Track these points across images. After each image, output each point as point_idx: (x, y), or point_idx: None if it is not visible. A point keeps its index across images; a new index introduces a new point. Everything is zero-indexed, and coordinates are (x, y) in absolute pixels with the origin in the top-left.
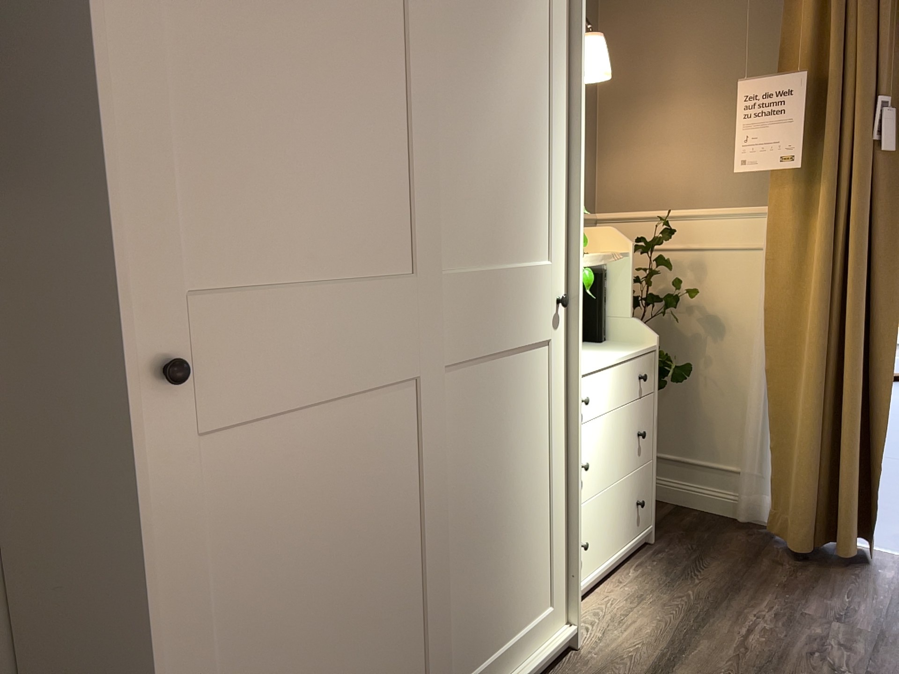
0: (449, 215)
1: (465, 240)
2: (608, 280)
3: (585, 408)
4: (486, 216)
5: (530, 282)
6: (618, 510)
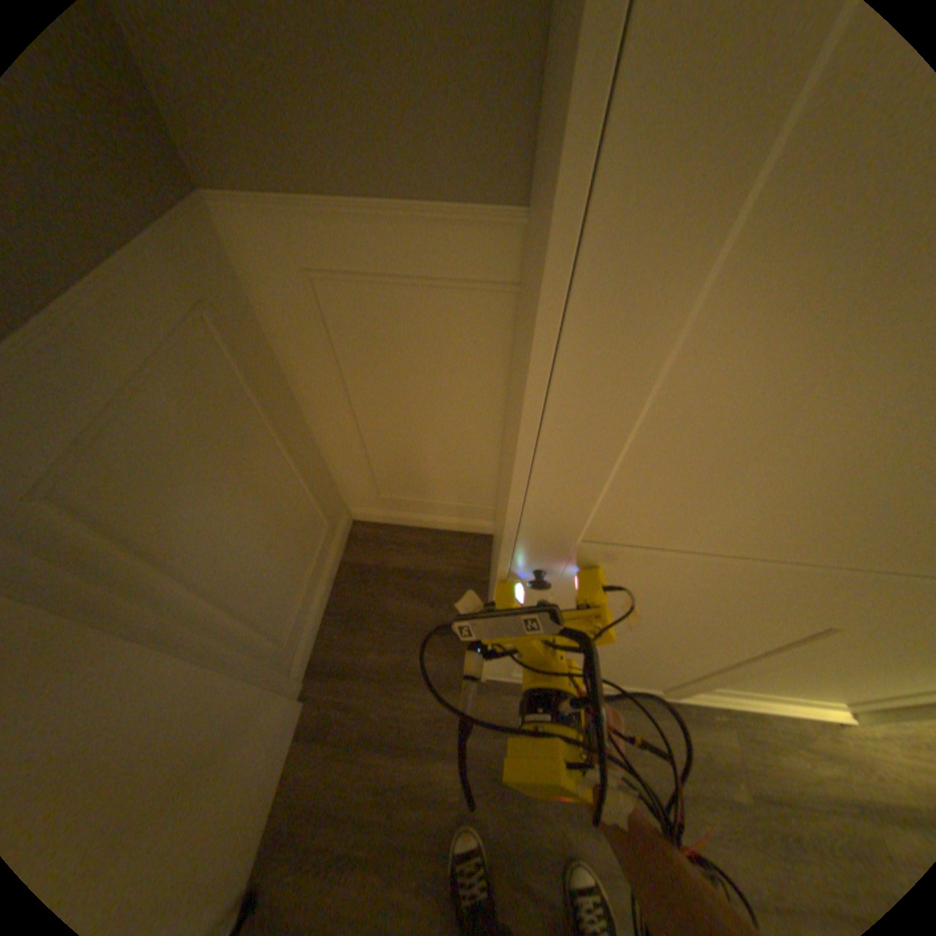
0: None
1: None
2: None
3: None
4: None
5: None
6: None
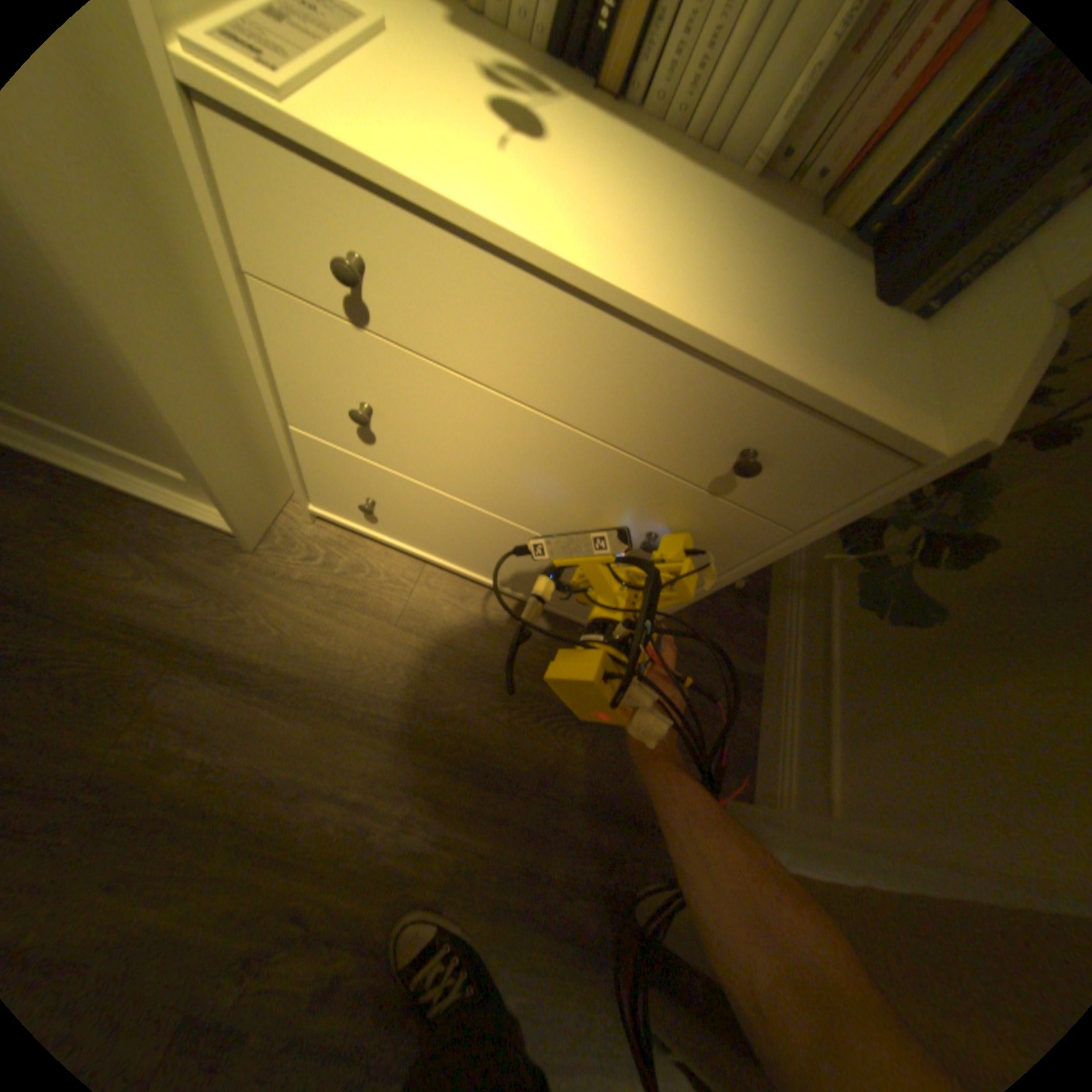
0: None
1: None
2: None
3: (378, 294)
4: None
5: None
6: (508, 550)
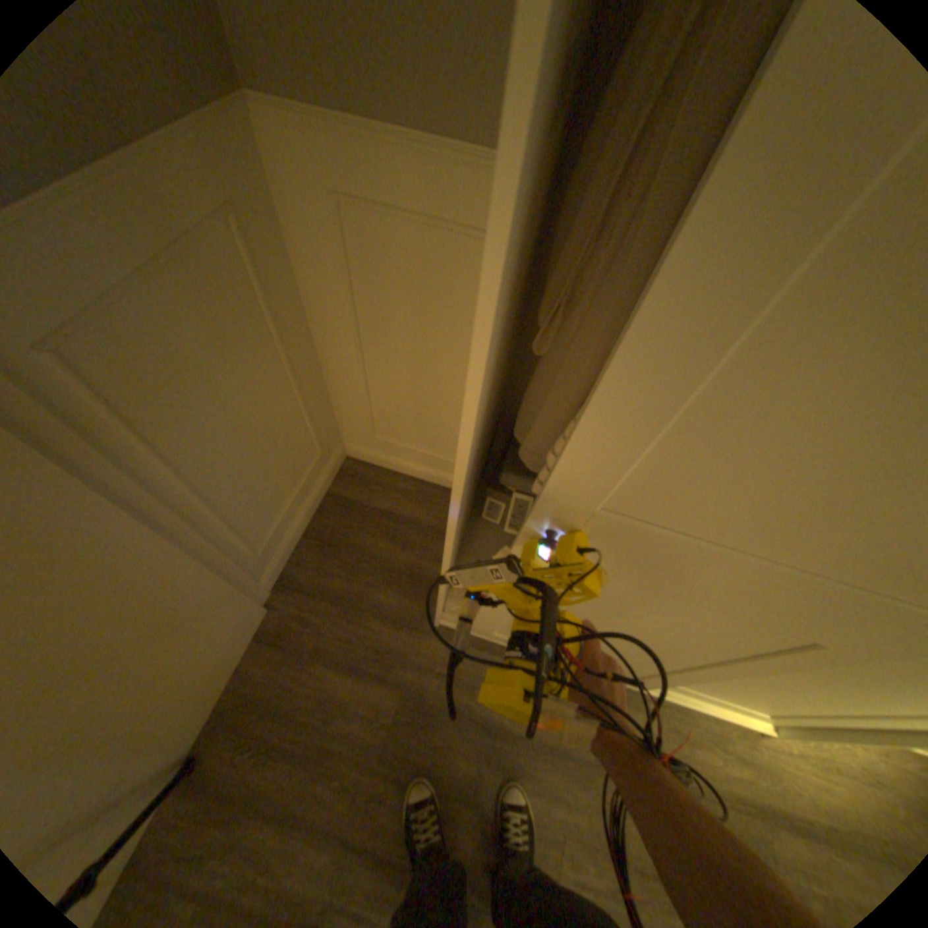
0: None
1: None
2: None
3: None
4: None
5: None
6: None
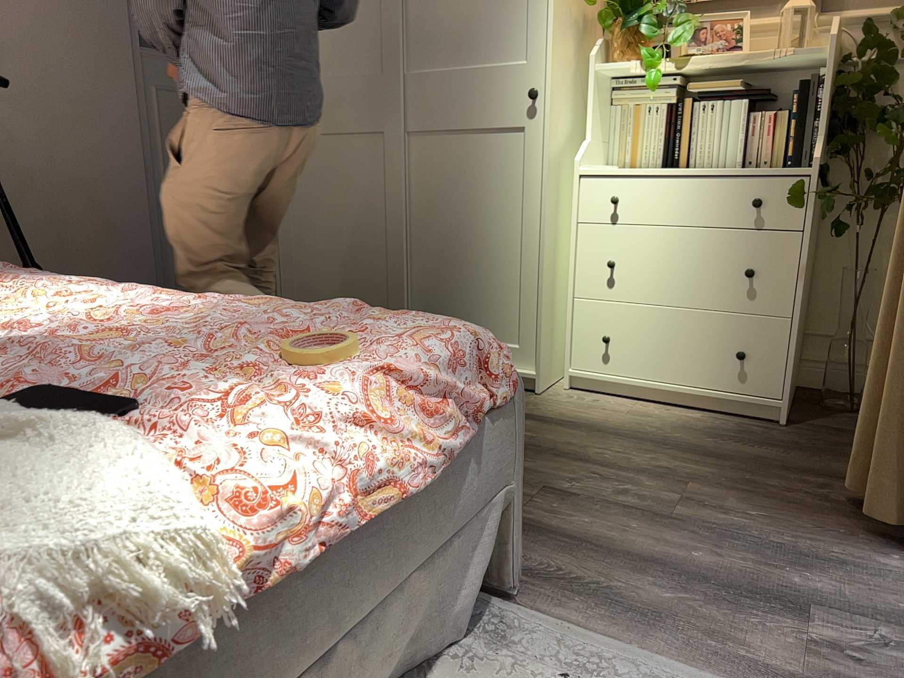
0: (419, 37)
1: (432, 52)
2: (821, 88)
3: (622, 209)
4: (452, 34)
5: (495, 79)
6: (687, 340)
